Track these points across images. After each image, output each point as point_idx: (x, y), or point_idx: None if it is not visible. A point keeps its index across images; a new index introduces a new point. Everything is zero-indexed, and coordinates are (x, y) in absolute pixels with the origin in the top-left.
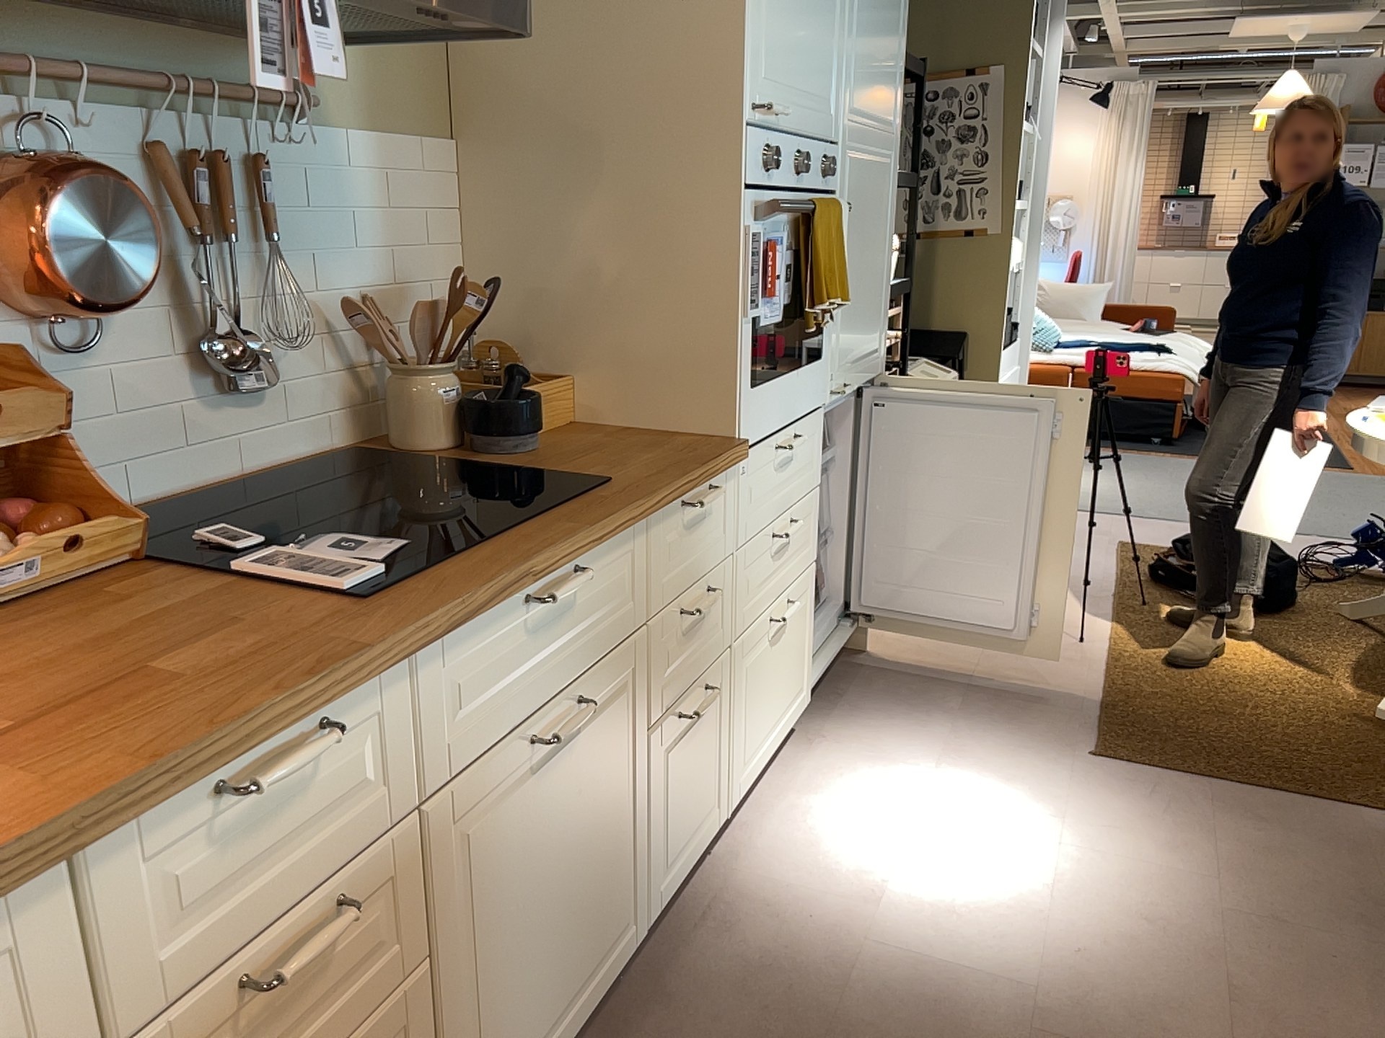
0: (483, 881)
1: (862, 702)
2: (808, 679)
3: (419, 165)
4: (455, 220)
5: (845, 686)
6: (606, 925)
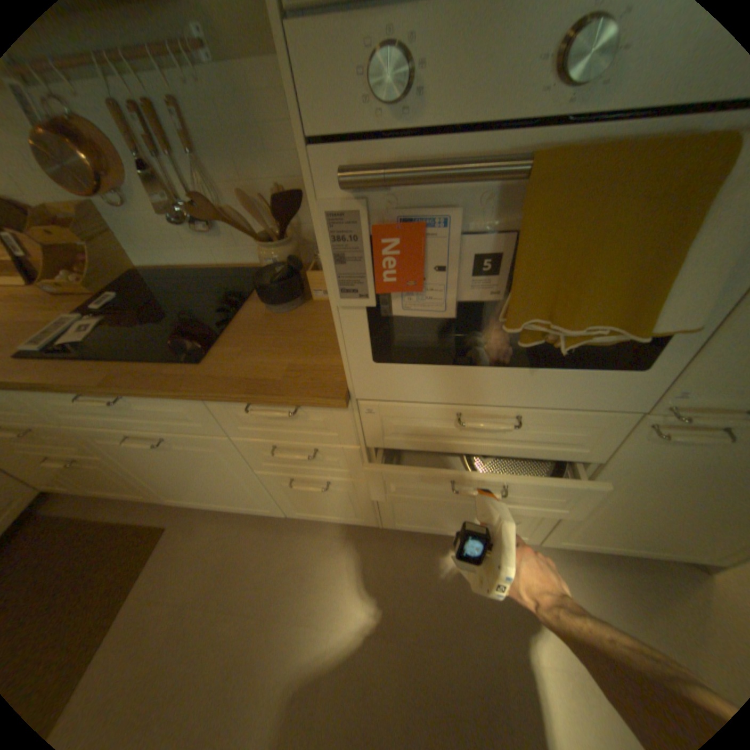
0: (123, 457)
1: (610, 587)
2: (537, 538)
3: None
4: None
5: (628, 568)
6: (241, 502)
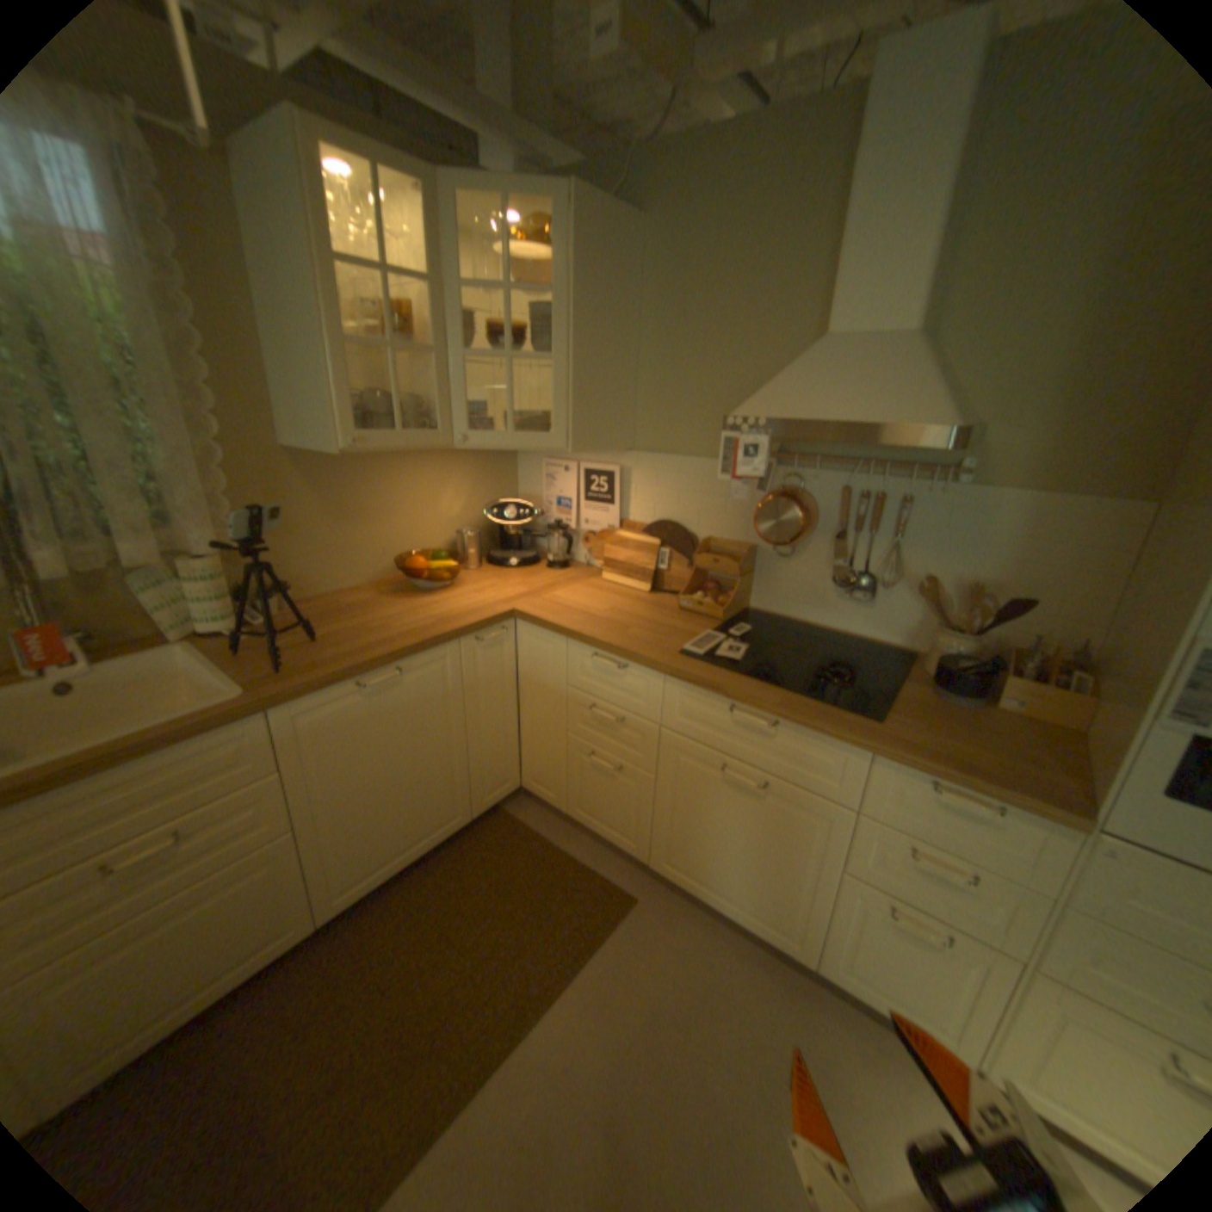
0: (688, 787)
1: None
2: None
3: (1083, 515)
4: (1123, 560)
5: None
6: (773, 915)
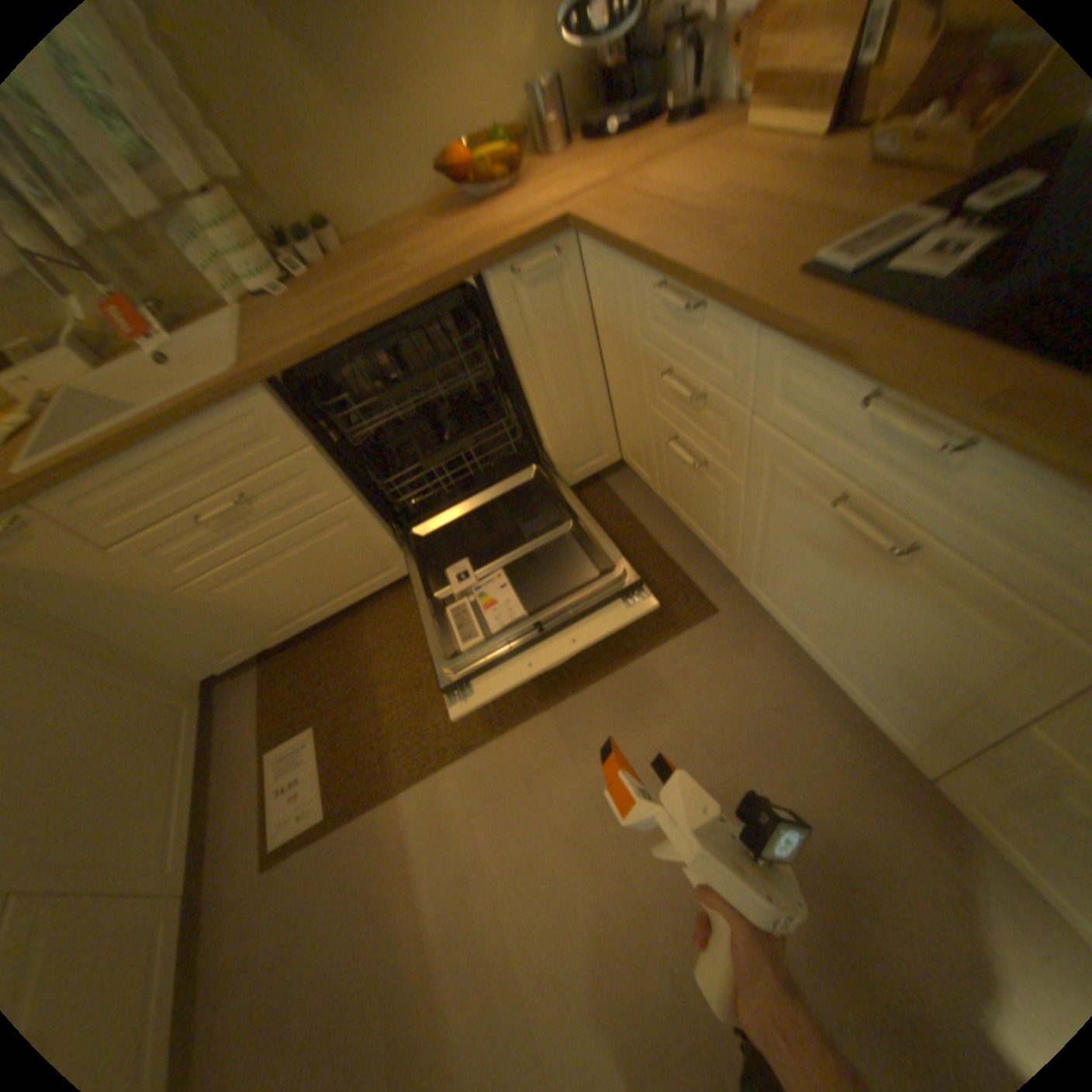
0: (785, 510)
1: None
2: None
3: None
4: None
5: None
6: (883, 699)
